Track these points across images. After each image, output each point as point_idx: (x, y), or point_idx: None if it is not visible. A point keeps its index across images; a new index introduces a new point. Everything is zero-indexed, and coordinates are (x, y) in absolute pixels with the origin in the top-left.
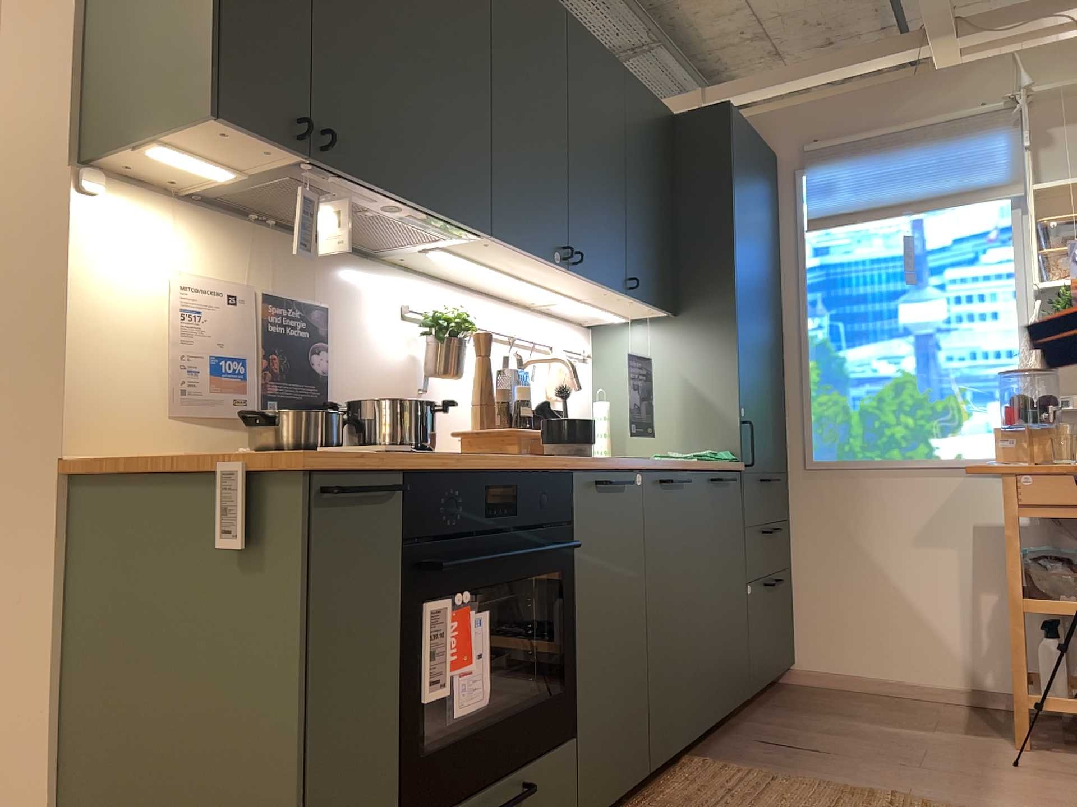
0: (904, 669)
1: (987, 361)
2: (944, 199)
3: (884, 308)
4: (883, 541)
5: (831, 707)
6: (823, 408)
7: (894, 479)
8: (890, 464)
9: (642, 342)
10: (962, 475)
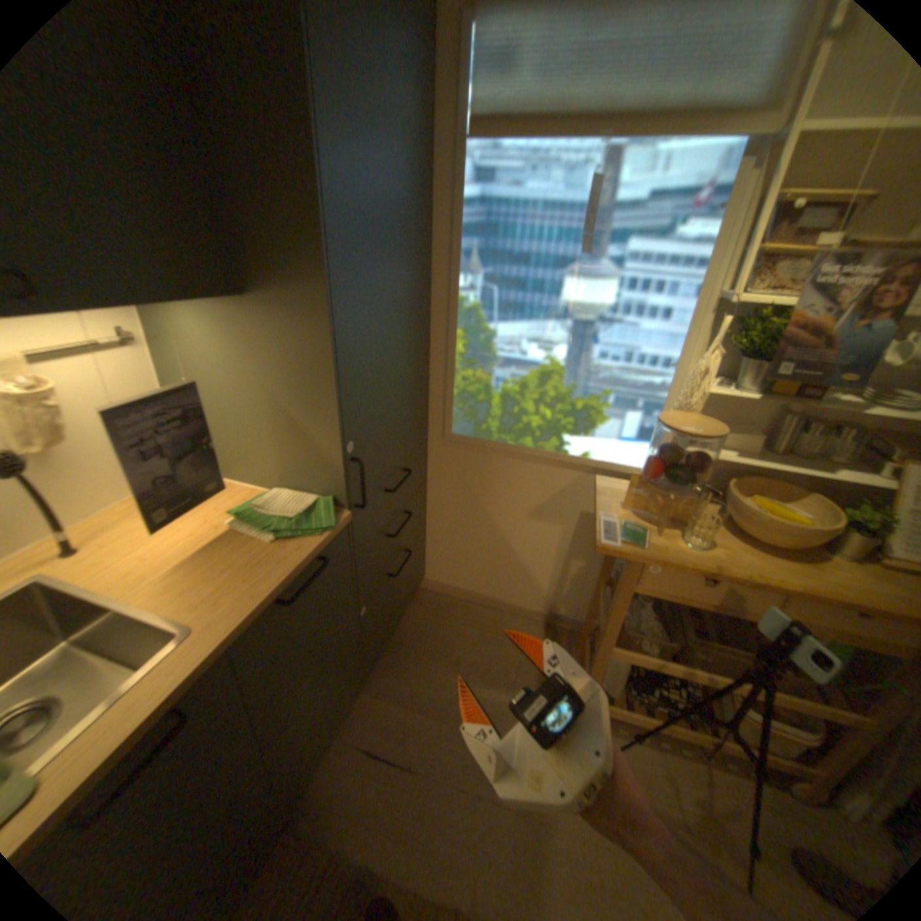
0: (503, 595)
1: (642, 367)
2: (665, 119)
3: (547, 278)
4: (503, 510)
5: (442, 643)
6: (466, 384)
7: (522, 463)
8: (522, 452)
9: (205, 326)
10: (583, 472)
